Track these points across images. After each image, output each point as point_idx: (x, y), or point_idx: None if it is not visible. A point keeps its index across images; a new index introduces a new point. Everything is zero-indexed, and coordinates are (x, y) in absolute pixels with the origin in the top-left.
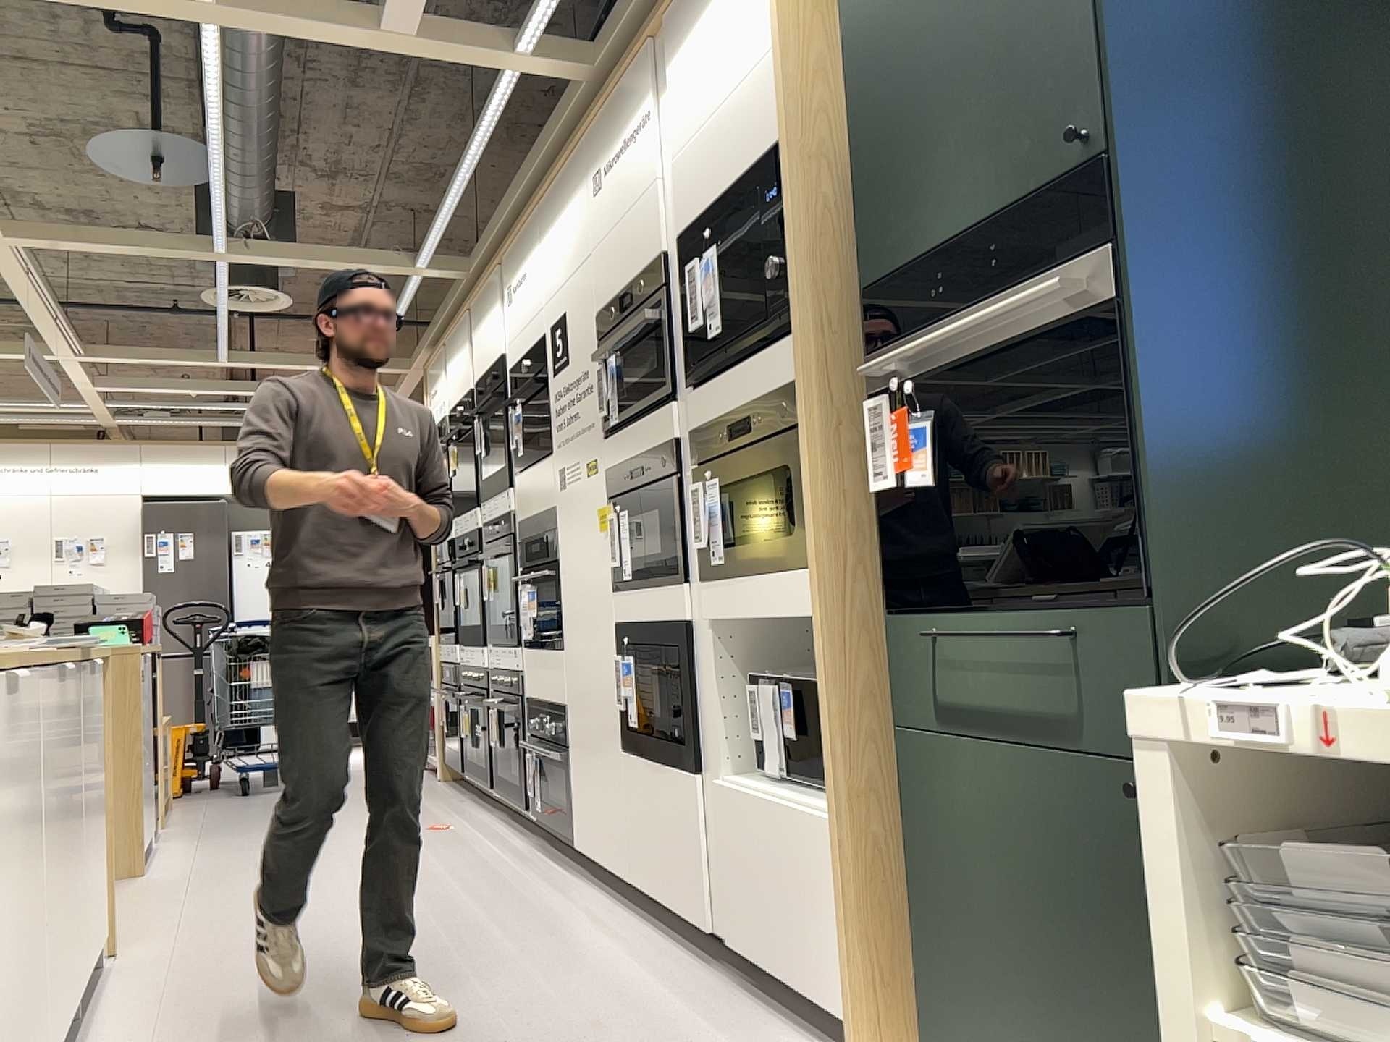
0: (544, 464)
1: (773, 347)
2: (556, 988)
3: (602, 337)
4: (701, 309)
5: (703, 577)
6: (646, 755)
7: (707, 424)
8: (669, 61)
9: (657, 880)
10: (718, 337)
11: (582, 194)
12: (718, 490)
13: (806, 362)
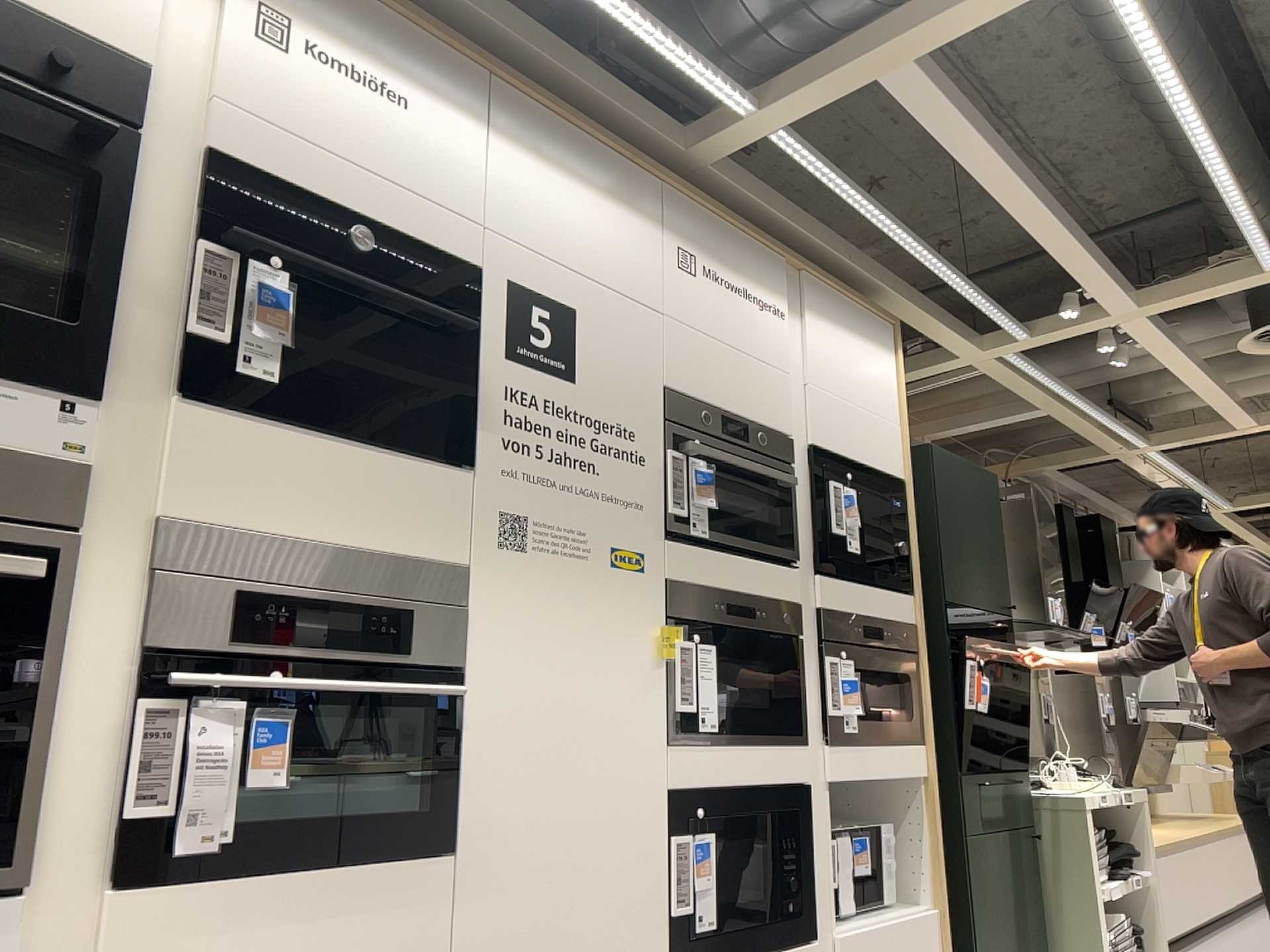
0: (428, 472)
1: (888, 589)
2: None
3: (675, 420)
4: (843, 522)
5: (814, 738)
6: None
7: (836, 610)
8: (807, 307)
9: None
10: (853, 554)
11: (651, 232)
12: (851, 670)
13: (917, 616)
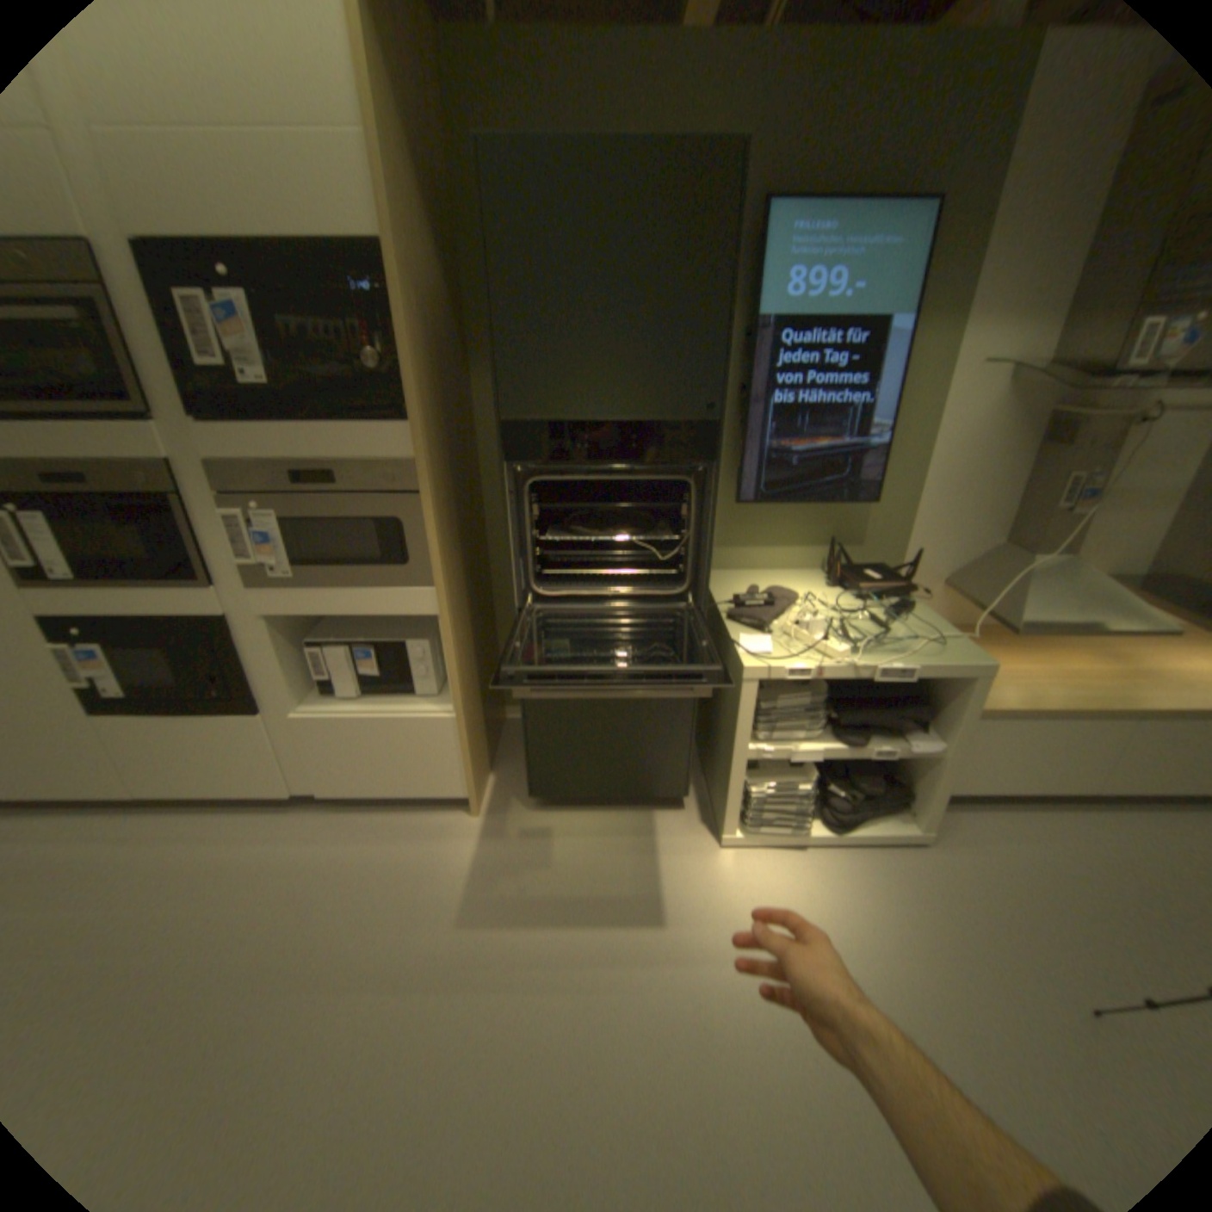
0: None
1: (350, 420)
2: (189, 908)
3: None
4: (210, 349)
5: (230, 581)
6: (141, 714)
7: (232, 460)
8: None
9: (183, 788)
10: (250, 387)
11: None
12: (267, 521)
13: (413, 450)
